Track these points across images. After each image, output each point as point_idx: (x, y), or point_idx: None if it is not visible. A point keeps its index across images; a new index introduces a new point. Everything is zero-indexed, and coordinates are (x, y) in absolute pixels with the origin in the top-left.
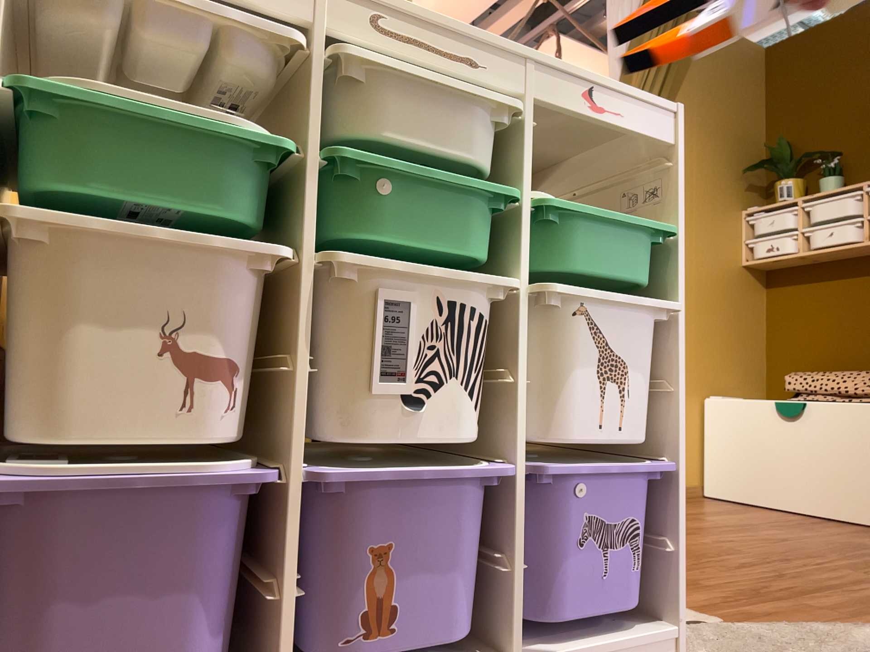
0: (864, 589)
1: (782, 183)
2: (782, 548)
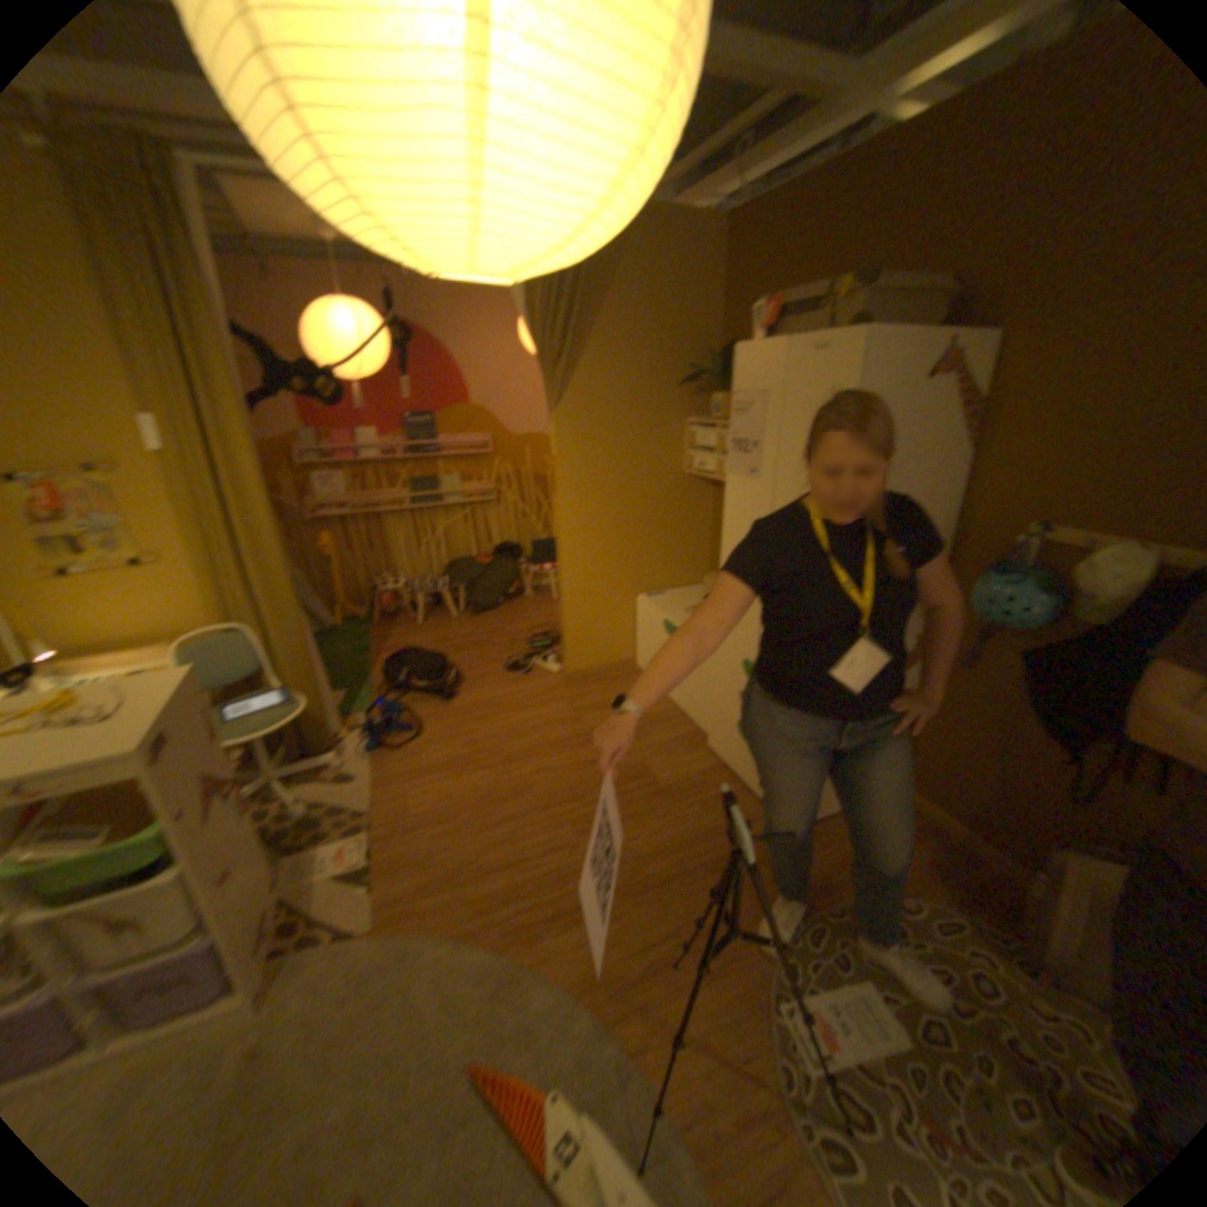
0: (532, 876)
1: (719, 397)
2: (566, 792)
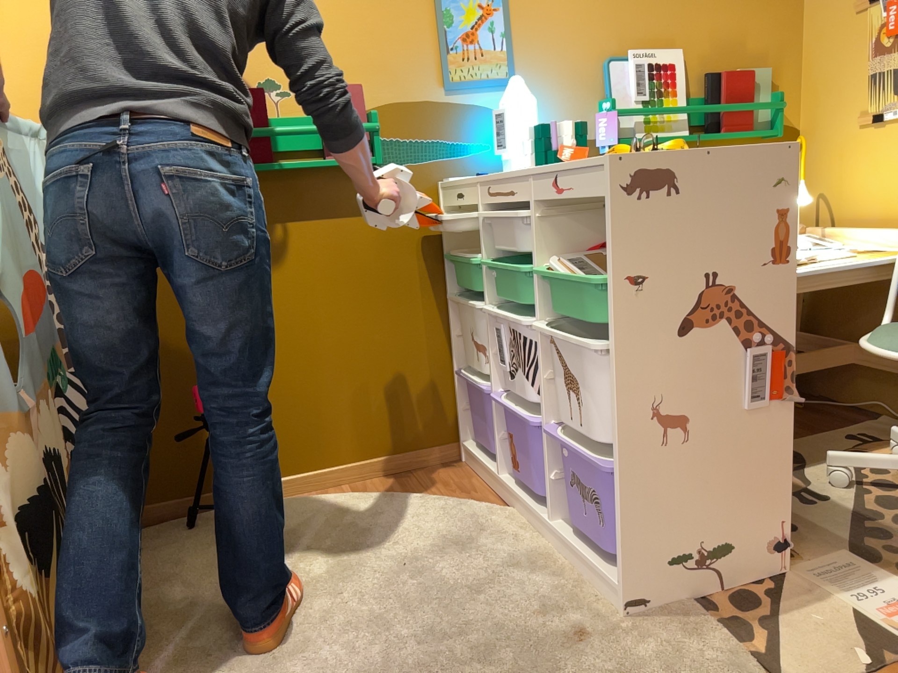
0: None
1: None
2: None
